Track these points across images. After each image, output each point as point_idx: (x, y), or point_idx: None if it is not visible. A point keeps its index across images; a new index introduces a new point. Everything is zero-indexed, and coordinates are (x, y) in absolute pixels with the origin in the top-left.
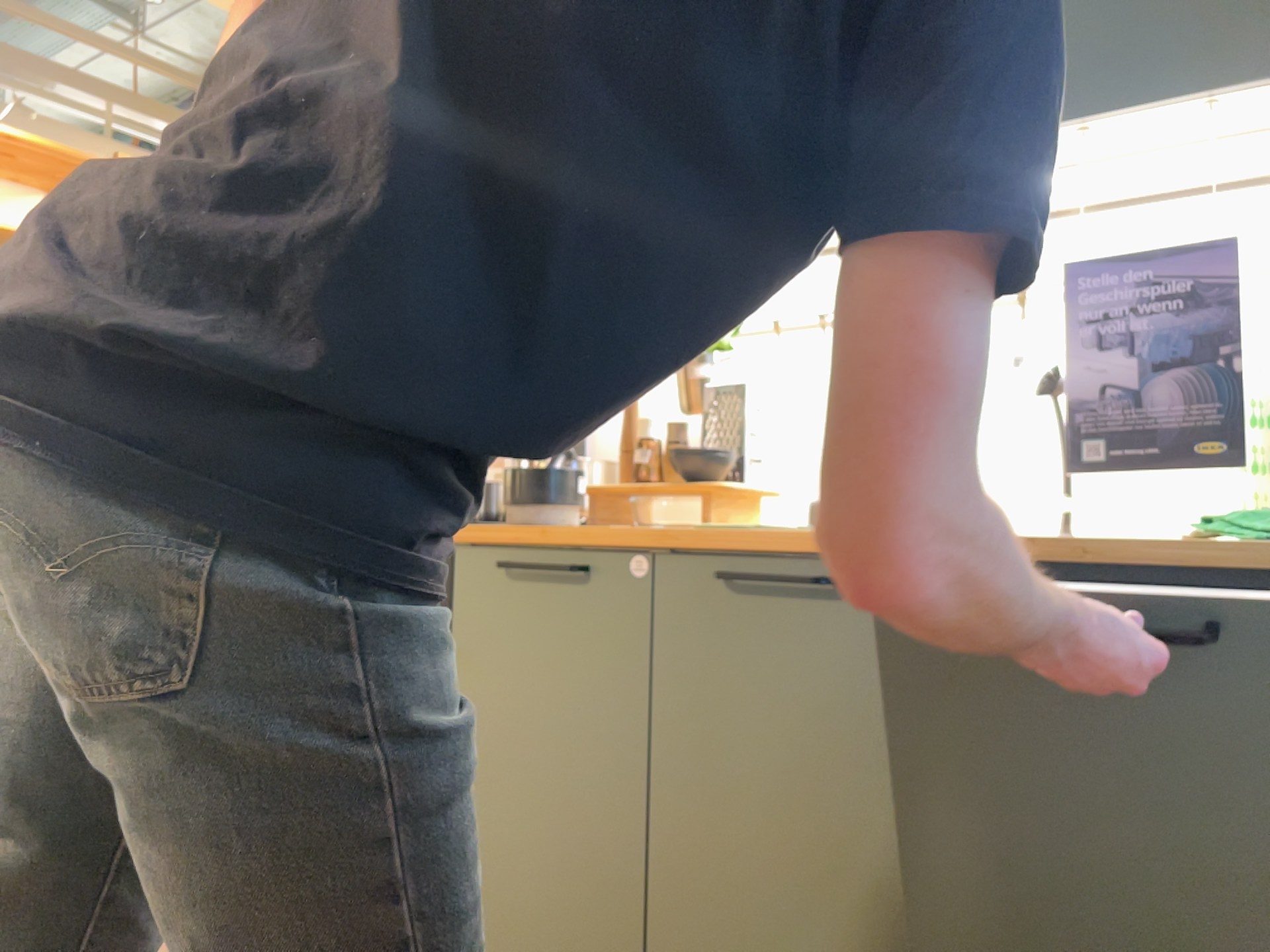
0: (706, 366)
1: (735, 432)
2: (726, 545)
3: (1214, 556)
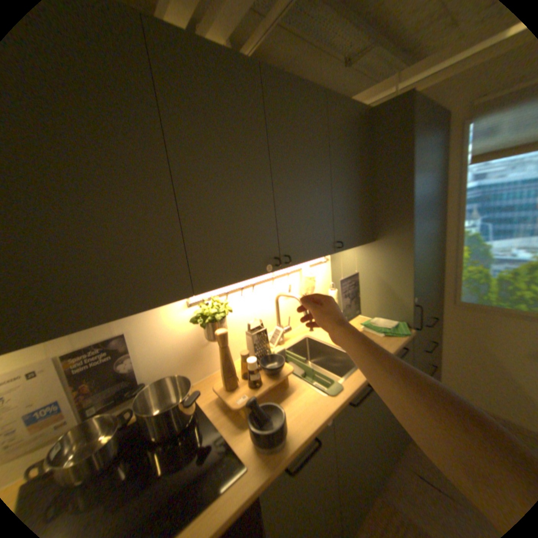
0: (226, 322)
1: (265, 346)
2: (352, 396)
3: (405, 343)
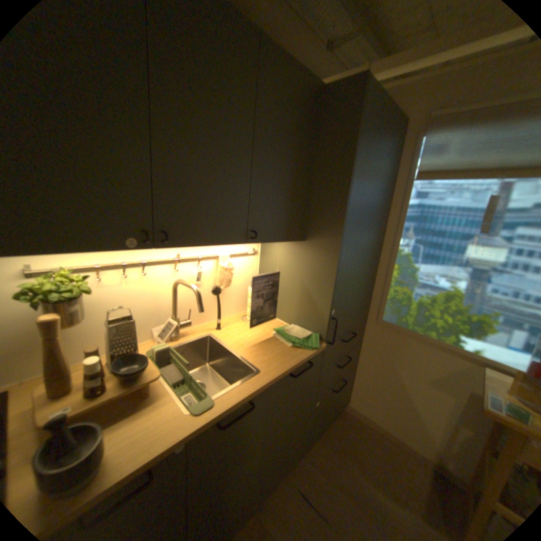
0: (76, 305)
1: (129, 343)
2: (220, 417)
3: (310, 358)
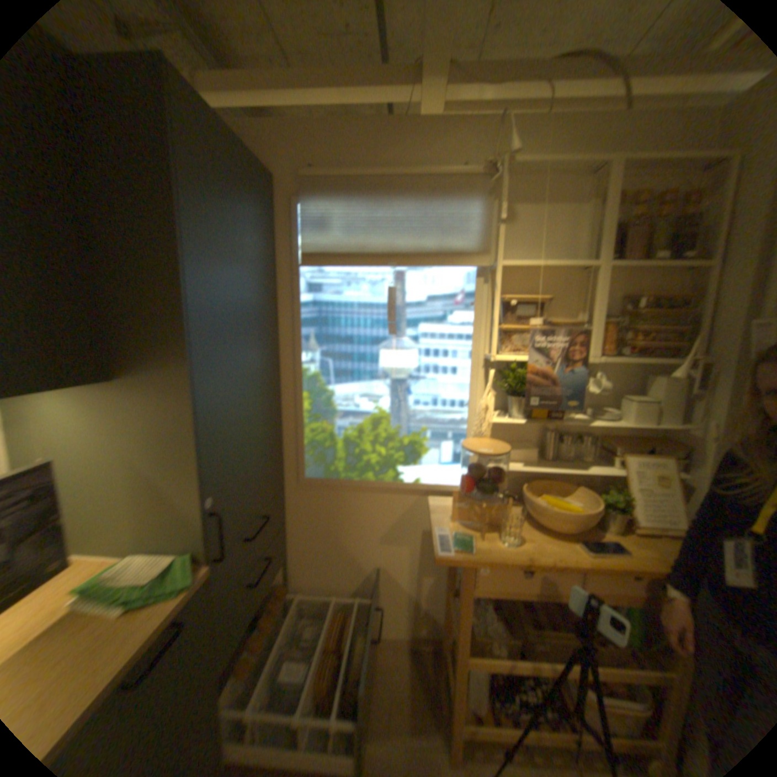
0: None
1: None
2: None
3: (170, 619)
